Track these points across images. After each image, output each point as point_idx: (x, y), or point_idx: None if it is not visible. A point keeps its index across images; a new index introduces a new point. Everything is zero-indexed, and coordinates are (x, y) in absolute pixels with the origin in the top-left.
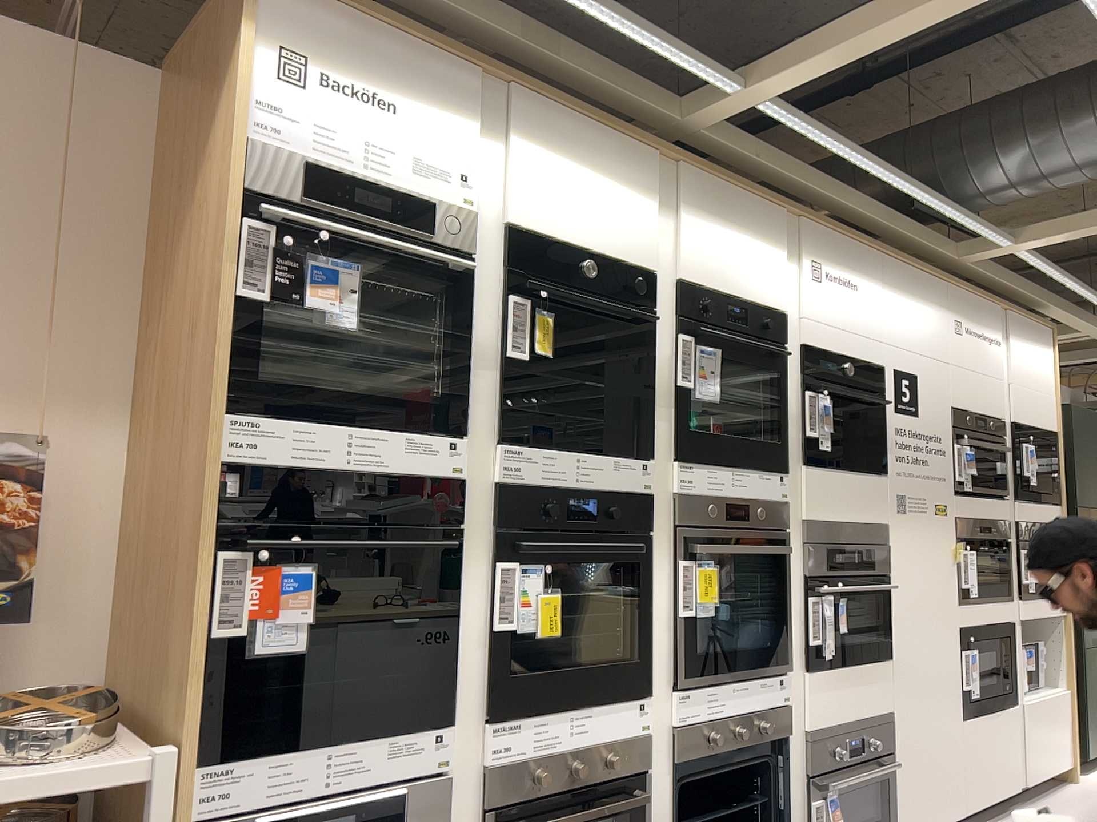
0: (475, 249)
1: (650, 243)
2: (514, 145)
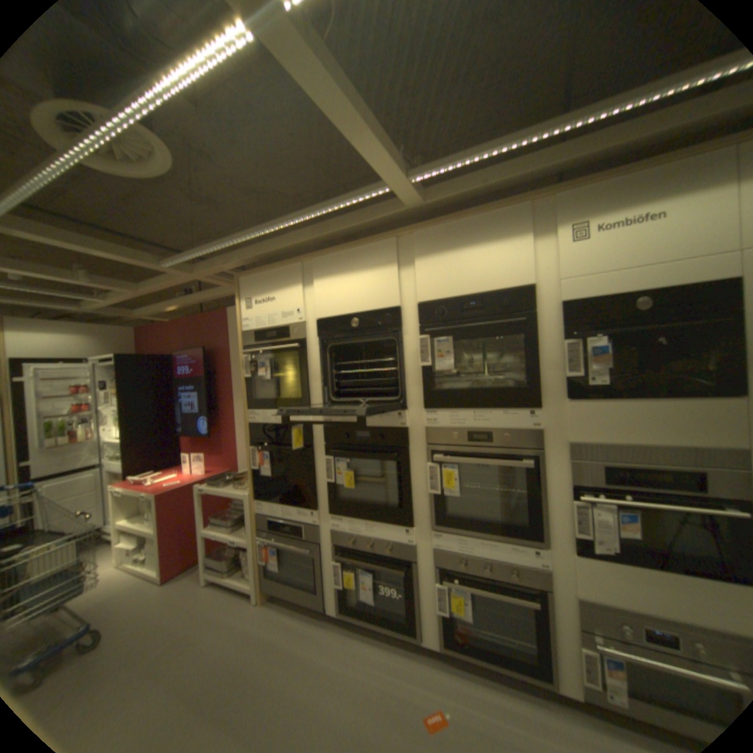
0: (301, 335)
1: (395, 288)
2: (314, 281)
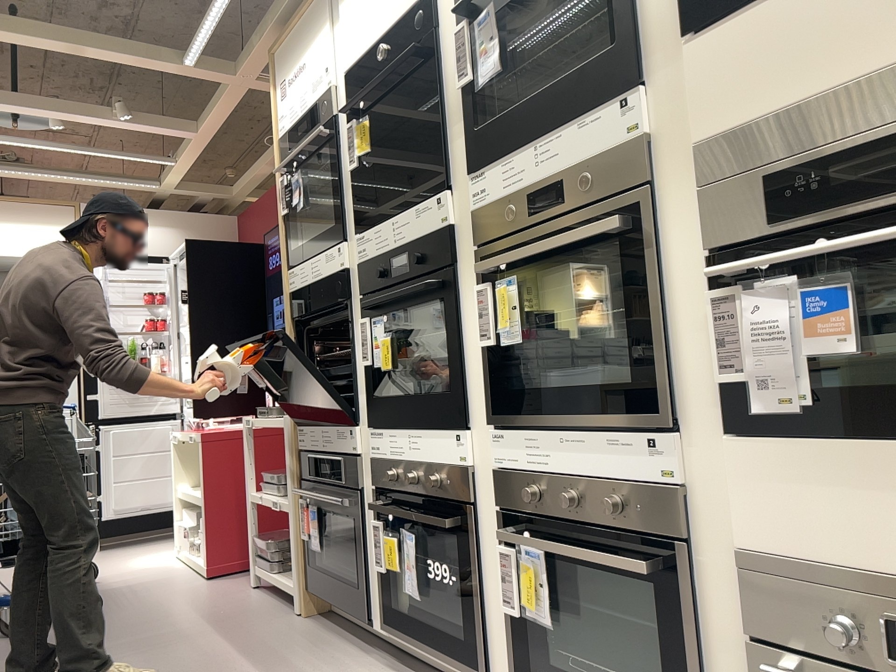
0: (329, 109)
1: None
2: (341, 7)
